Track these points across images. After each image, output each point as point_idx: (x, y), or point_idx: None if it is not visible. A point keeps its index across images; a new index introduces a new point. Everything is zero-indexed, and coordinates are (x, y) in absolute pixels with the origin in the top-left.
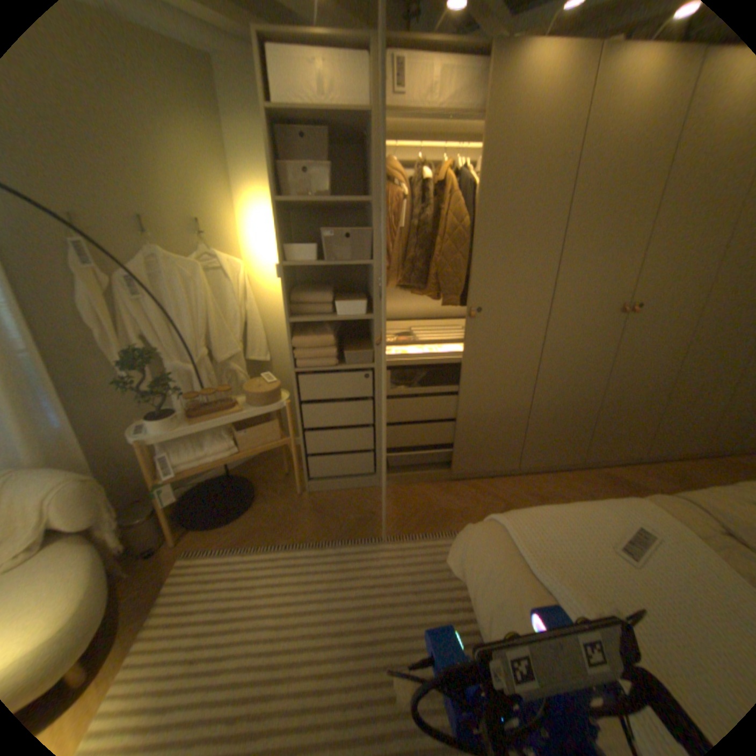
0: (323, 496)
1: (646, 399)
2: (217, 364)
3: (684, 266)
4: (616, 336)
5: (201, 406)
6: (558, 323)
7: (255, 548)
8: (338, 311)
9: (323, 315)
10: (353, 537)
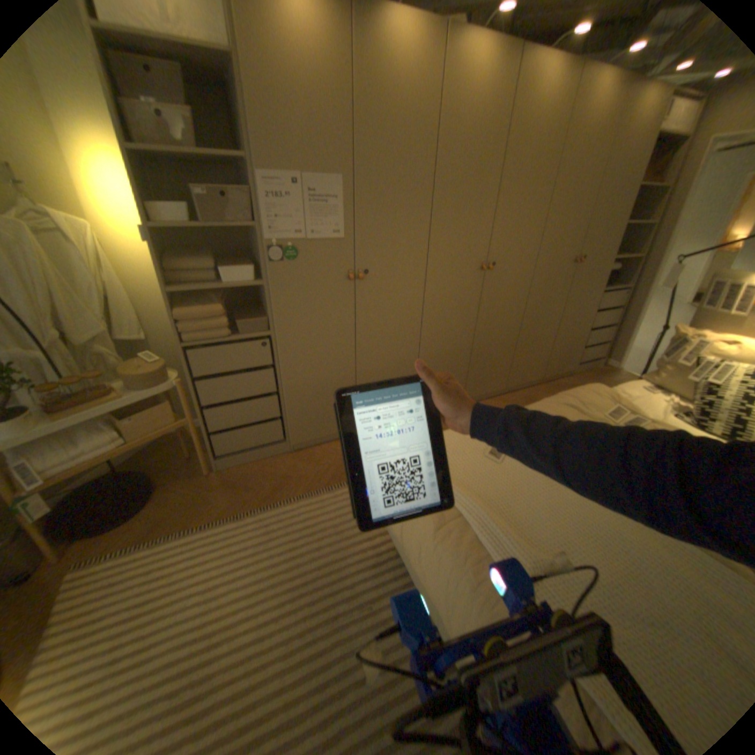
0: (233, 472)
1: (502, 342)
2: (76, 348)
3: (520, 231)
4: (478, 291)
5: (65, 398)
6: (434, 281)
7: (166, 536)
8: (223, 277)
9: (207, 283)
10: (272, 502)
